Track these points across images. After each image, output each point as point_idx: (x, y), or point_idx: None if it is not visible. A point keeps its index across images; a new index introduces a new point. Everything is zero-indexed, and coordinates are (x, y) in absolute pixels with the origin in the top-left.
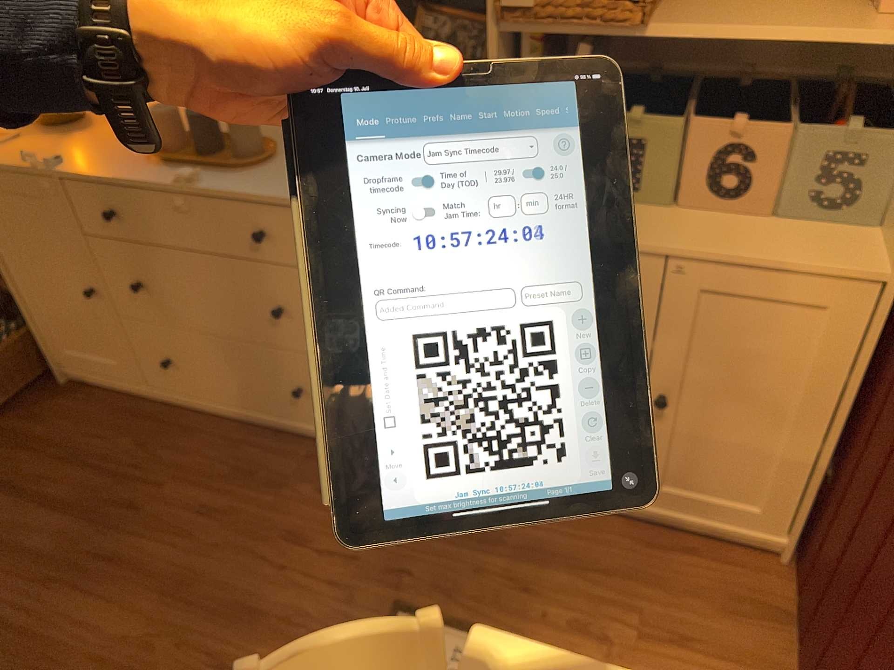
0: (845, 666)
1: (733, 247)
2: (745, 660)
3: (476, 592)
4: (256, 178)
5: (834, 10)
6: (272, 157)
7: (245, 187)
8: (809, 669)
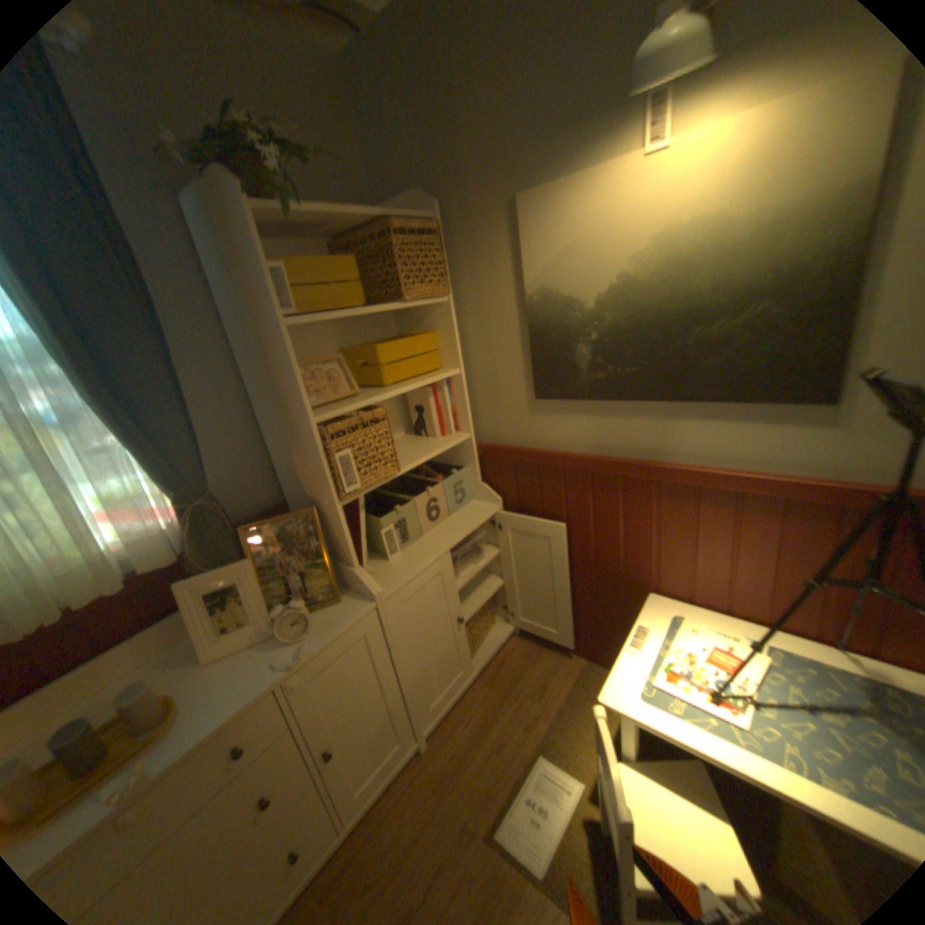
0: (595, 616)
1: (461, 529)
2: (560, 667)
3: (495, 781)
4: (186, 724)
5: (418, 441)
6: (170, 704)
7: (193, 734)
8: (575, 641)
